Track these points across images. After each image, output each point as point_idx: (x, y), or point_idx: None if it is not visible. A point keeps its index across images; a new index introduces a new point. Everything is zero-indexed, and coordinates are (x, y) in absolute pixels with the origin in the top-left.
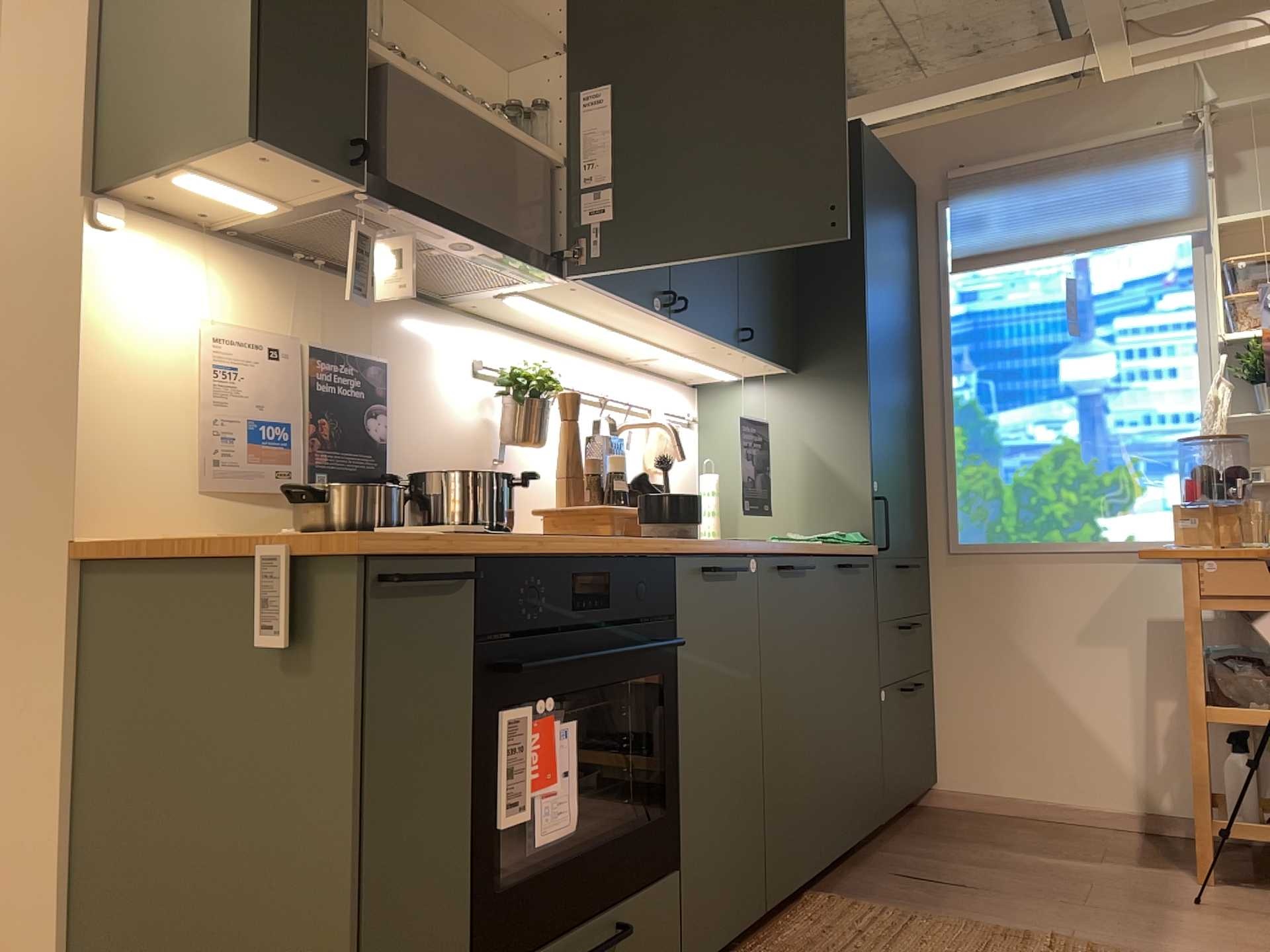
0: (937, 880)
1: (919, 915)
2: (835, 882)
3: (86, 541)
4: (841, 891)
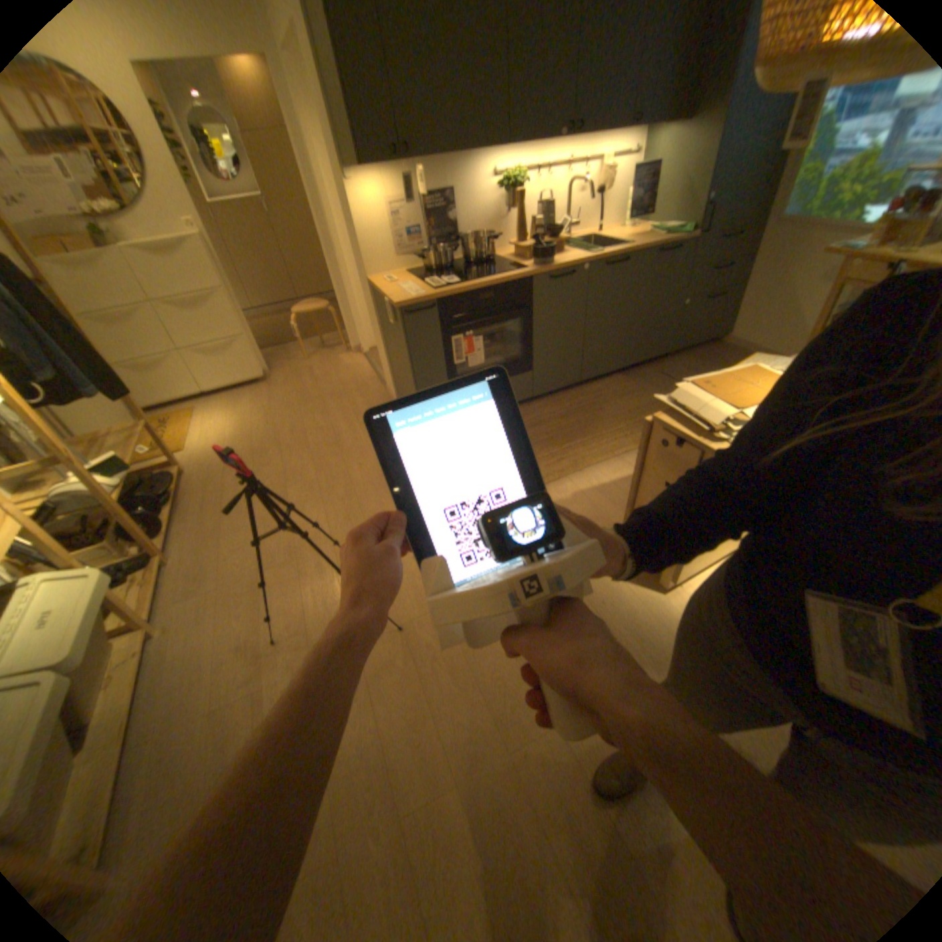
0: (670, 378)
1: (641, 390)
2: (632, 372)
3: (368, 279)
4: (629, 376)
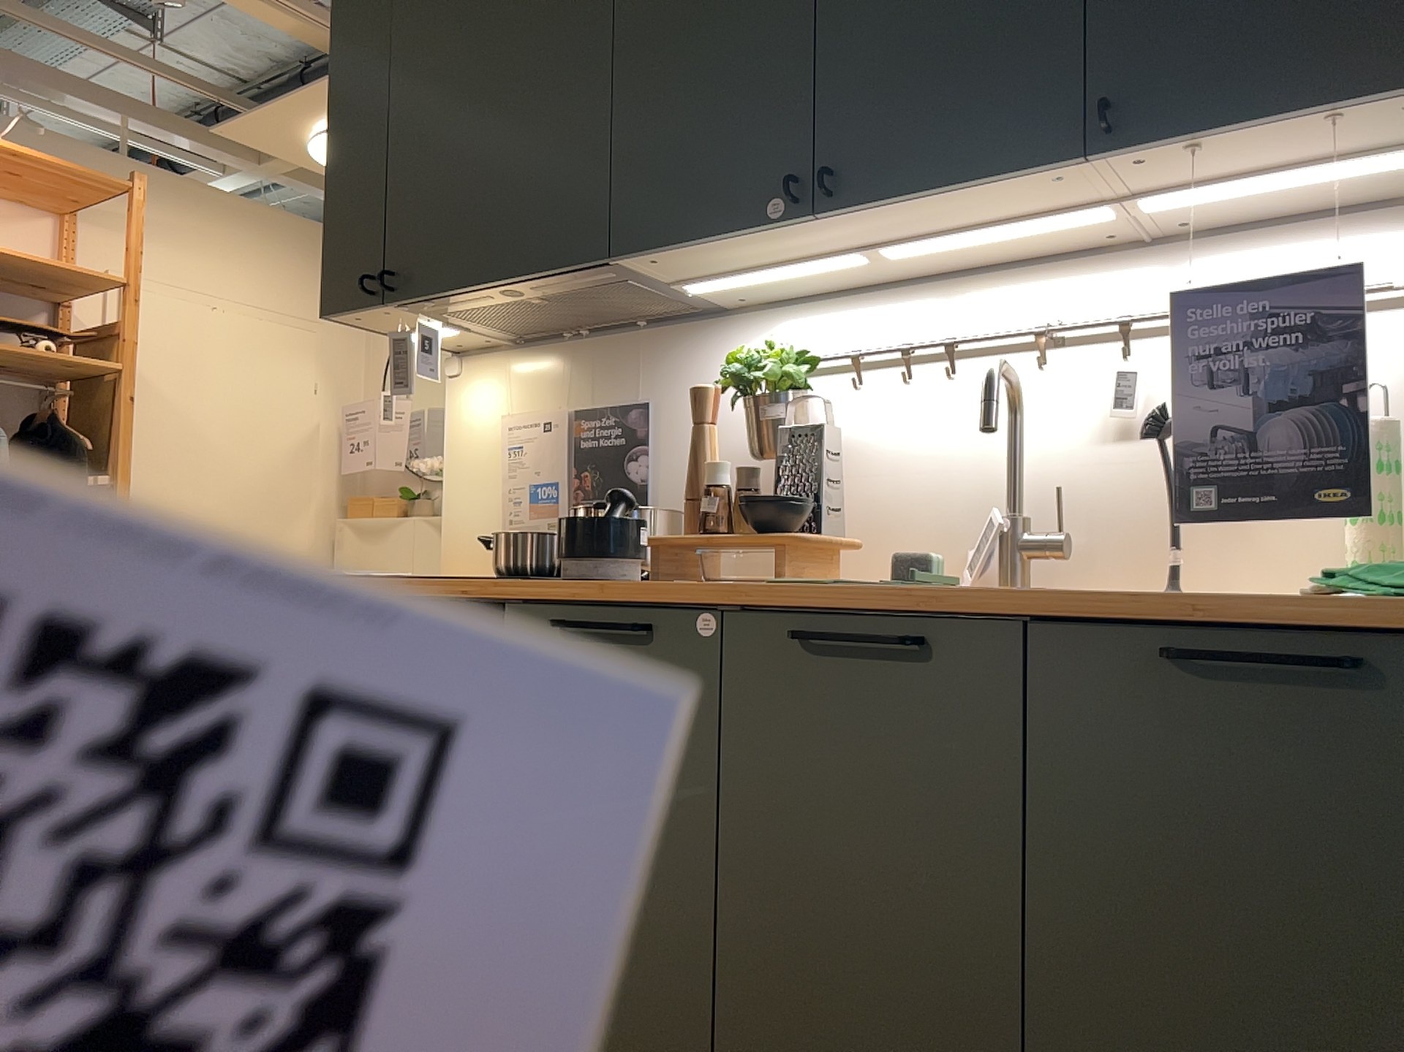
0: None
1: None
2: None
3: None
4: None
